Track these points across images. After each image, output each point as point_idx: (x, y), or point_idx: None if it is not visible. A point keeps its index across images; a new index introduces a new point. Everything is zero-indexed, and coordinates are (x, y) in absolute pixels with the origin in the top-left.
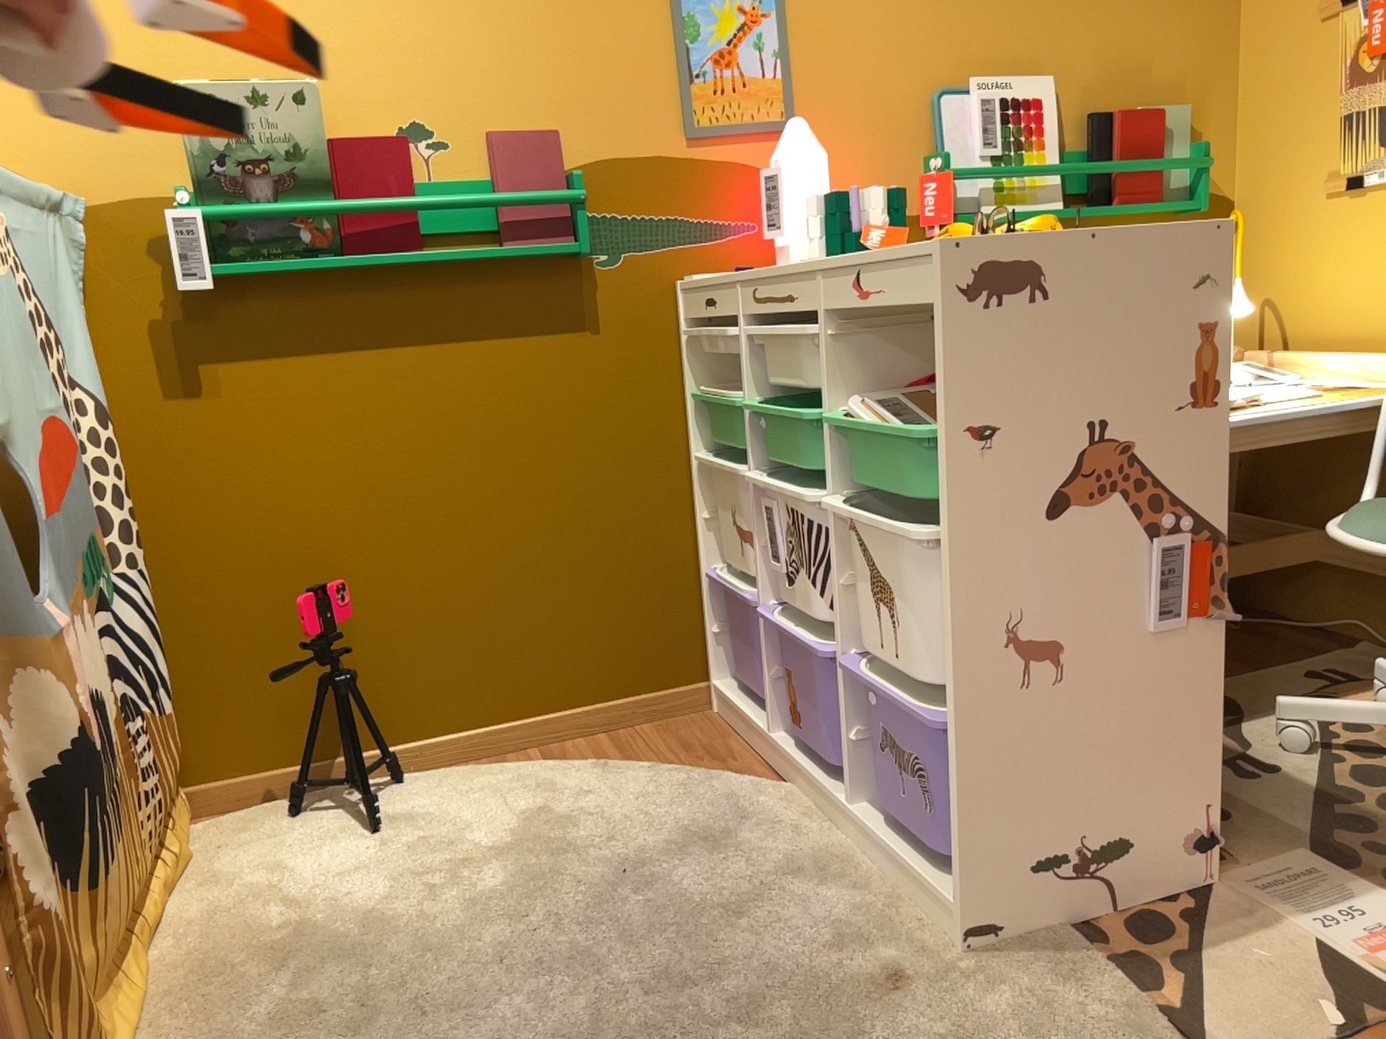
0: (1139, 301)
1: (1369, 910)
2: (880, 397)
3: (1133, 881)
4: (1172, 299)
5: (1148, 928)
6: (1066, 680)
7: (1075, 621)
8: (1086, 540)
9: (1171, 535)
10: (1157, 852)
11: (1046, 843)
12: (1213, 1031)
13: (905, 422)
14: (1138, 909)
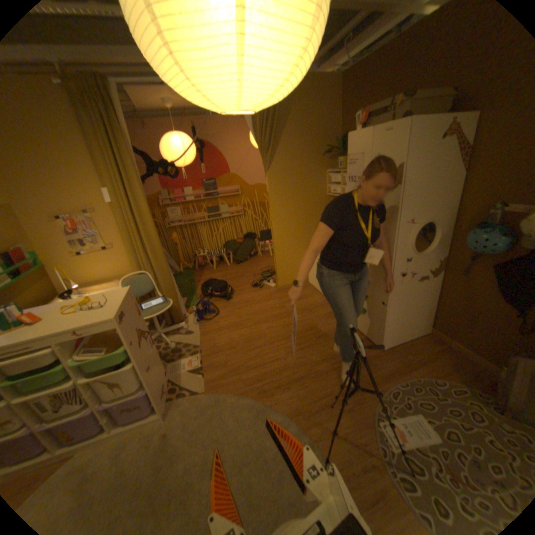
0: (130, 307)
1: (182, 363)
2: (78, 353)
3: (164, 388)
4: (132, 303)
5: (170, 391)
6: (150, 369)
7: (147, 360)
8: (142, 347)
9: (147, 337)
10: (163, 381)
11: (158, 395)
12: (193, 391)
13: (96, 353)
14: (166, 391)
